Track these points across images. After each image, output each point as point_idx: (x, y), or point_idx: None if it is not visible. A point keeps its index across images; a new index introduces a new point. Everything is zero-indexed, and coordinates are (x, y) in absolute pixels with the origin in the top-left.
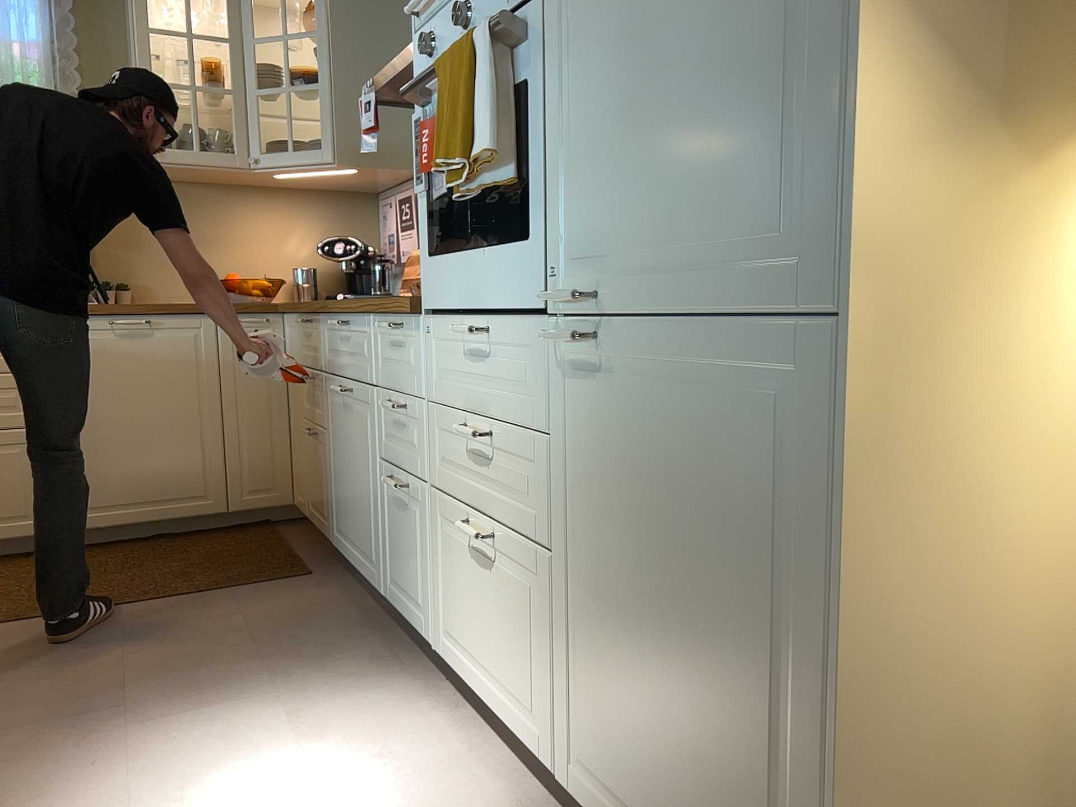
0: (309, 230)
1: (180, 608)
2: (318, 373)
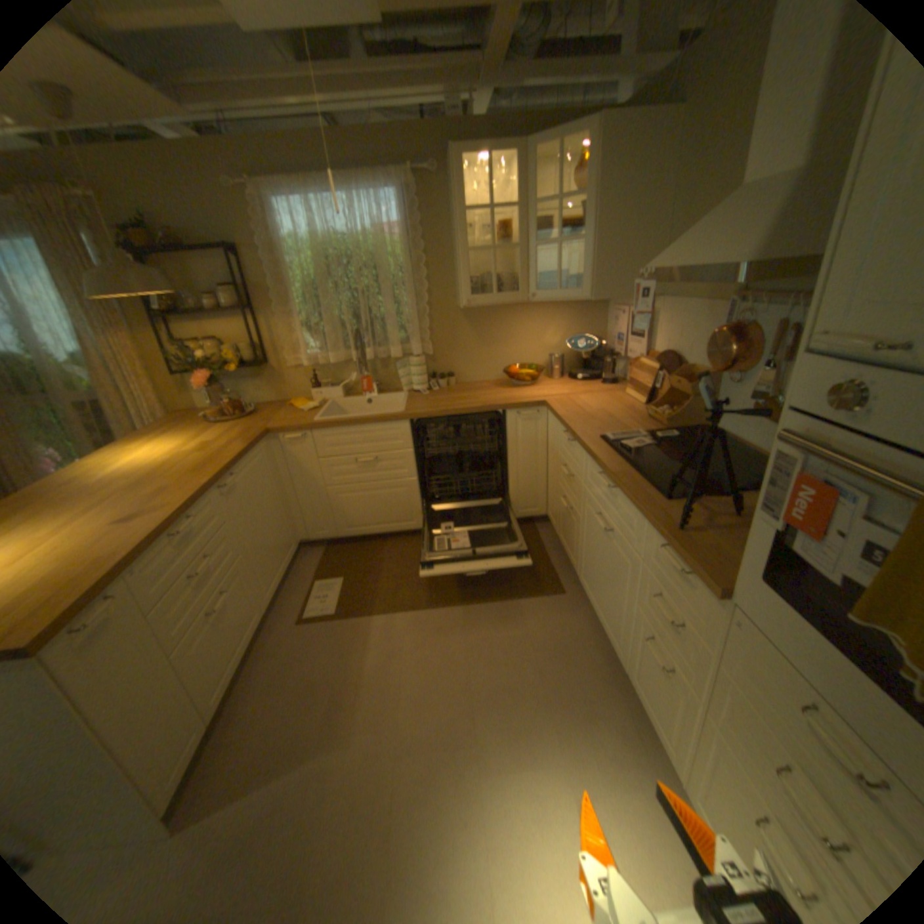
0: (560, 327)
1: (492, 616)
2: (578, 477)
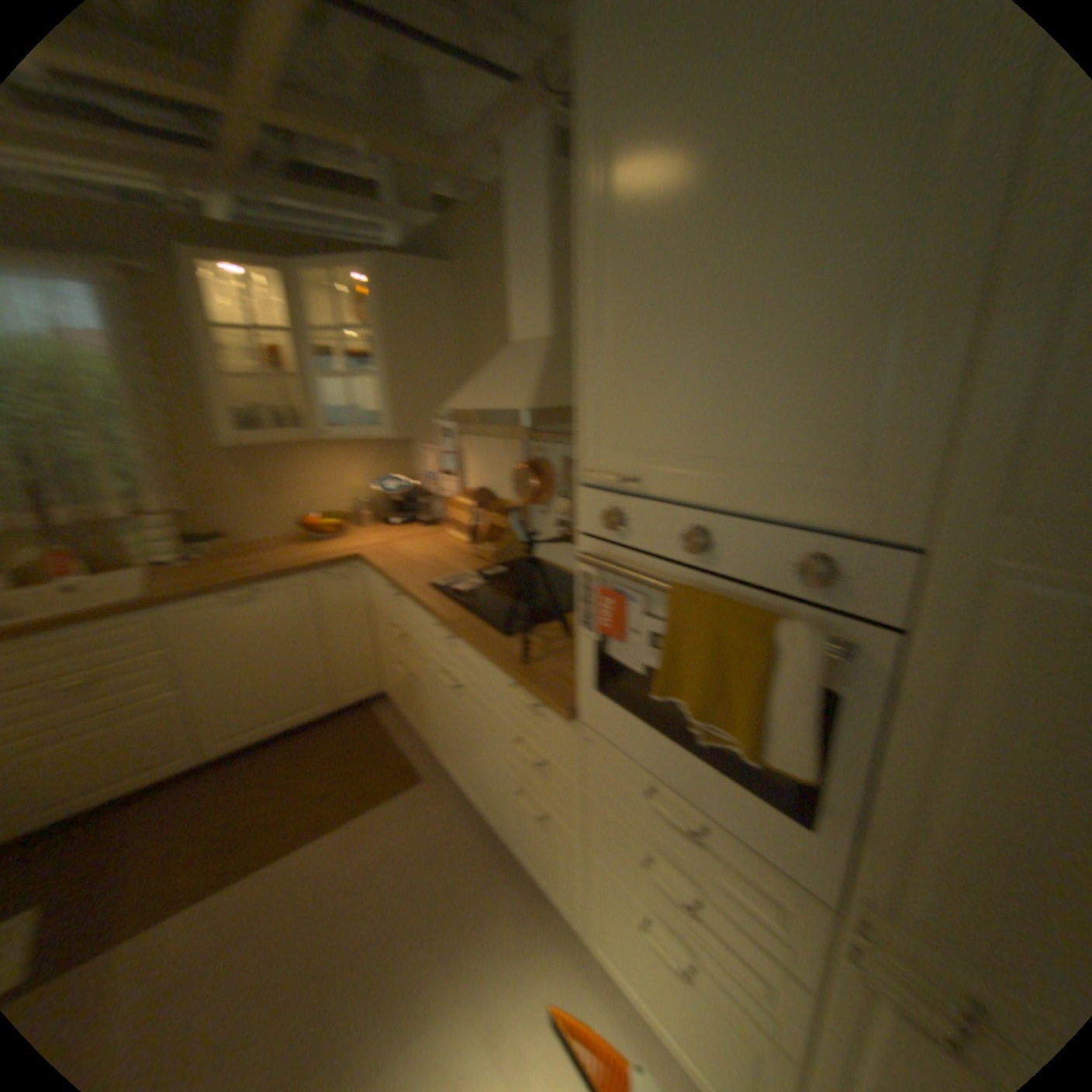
0: (356, 466)
1: (325, 852)
2: (407, 635)
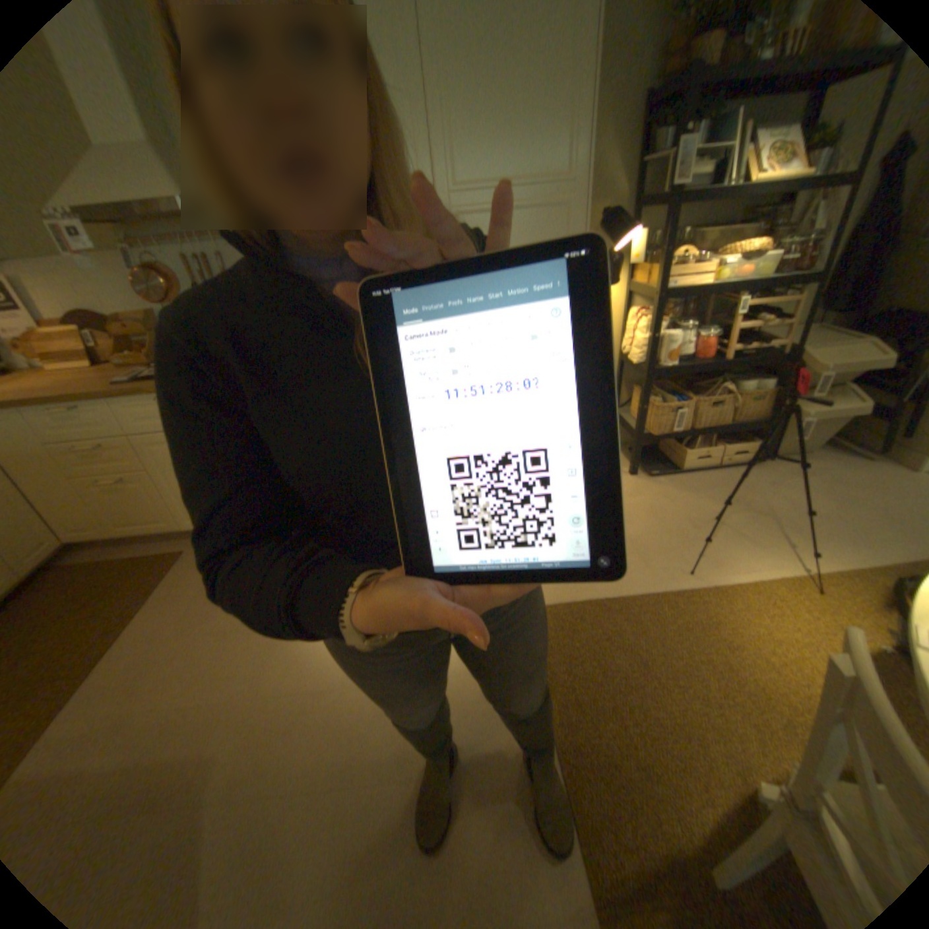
0: None
1: (154, 614)
2: (109, 440)
